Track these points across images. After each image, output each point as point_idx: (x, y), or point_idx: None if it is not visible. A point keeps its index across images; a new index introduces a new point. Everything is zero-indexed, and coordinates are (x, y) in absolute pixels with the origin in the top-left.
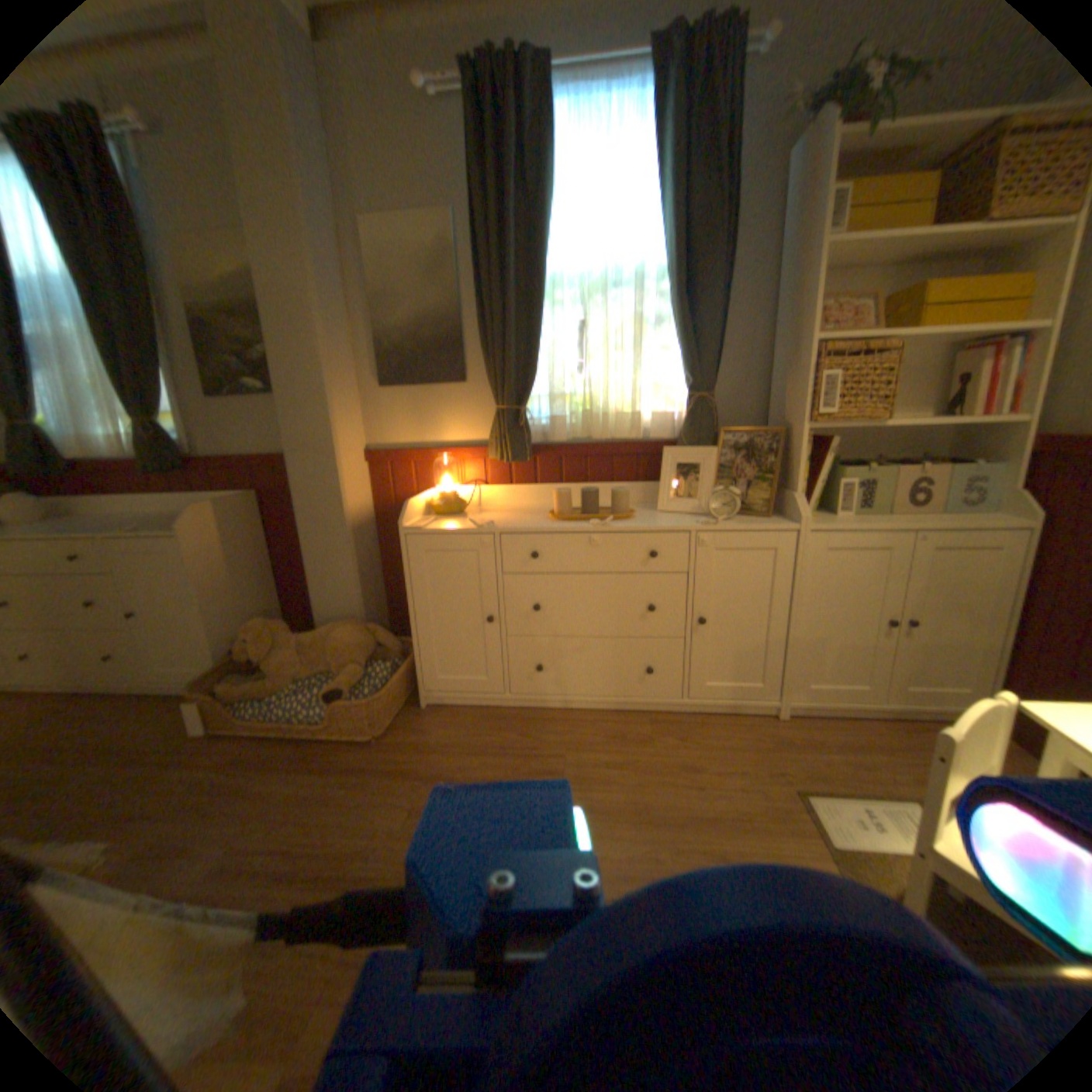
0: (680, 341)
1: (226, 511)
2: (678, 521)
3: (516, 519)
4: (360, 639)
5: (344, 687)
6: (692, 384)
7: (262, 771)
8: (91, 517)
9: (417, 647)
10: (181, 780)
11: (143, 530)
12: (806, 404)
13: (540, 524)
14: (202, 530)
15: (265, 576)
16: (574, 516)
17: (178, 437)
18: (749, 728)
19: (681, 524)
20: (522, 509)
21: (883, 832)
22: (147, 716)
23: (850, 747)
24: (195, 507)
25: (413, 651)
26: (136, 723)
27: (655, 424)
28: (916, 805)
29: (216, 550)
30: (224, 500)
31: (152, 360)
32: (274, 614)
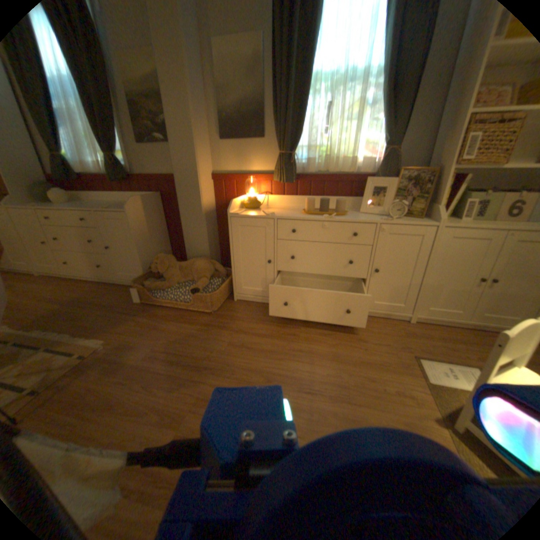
0: (385, 114)
1: (147, 201)
2: (371, 218)
3: (285, 212)
4: (207, 267)
5: (200, 288)
6: (389, 141)
7: (164, 320)
8: (88, 202)
9: (233, 273)
10: (131, 320)
11: (111, 208)
12: (455, 153)
13: (297, 215)
14: (136, 210)
15: (165, 235)
16: (315, 212)
17: (124, 164)
18: (394, 325)
19: (372, 219)
20: (288, 208)
21: (457, 380)
22: (116, 293)
23: (446, 340)
24: (133, 198)
25: (231, 275)
26: (111, 295)
27: (364, 164)
28: (477, 369)
29: (143, 220)
30: (146, 196)
31: (111, 122)
32: (168, 253)
